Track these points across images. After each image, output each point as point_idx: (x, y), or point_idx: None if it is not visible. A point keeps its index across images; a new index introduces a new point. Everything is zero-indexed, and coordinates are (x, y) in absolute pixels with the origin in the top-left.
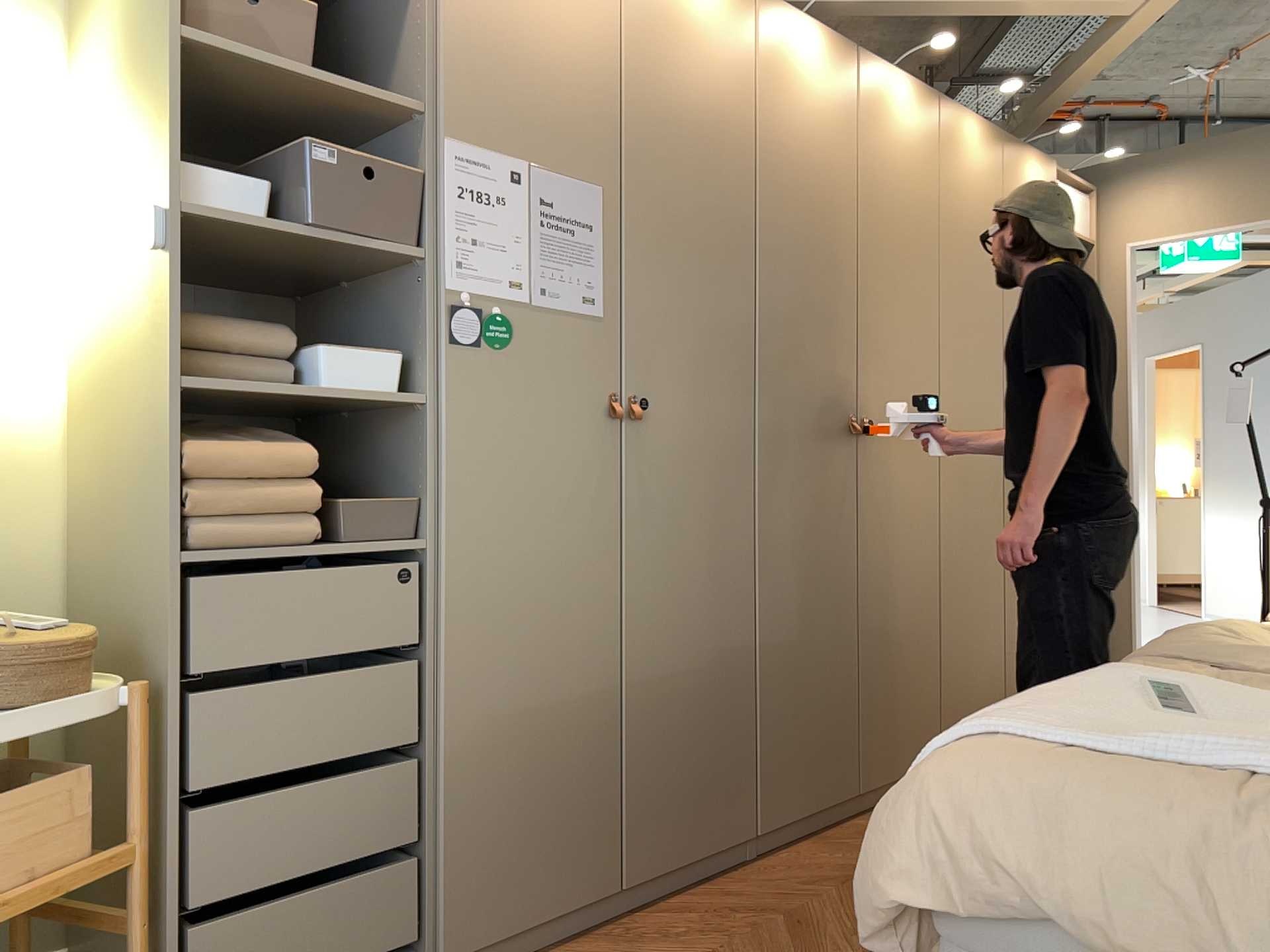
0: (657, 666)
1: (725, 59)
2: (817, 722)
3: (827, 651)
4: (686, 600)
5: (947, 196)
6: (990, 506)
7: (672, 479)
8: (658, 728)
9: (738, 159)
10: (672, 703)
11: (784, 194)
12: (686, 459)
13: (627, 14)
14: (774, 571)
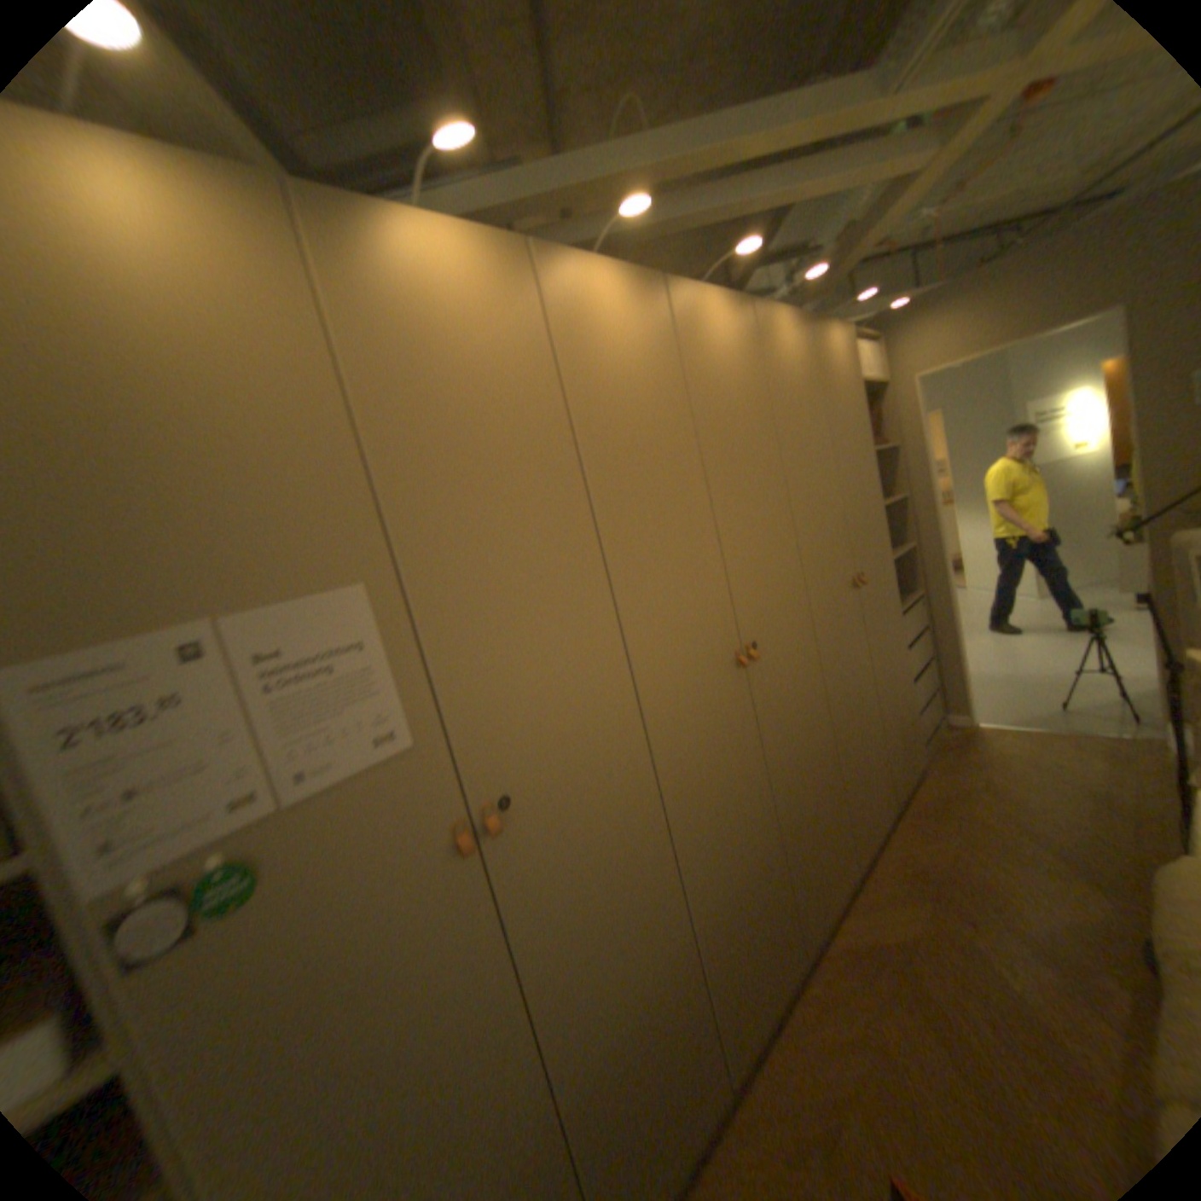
0: (595, 1050)
1: (508, 344)
2: (762, 945)
3: (757, 877)
4: (610, 959)
5: (776, 397)
6: (857, 648)
7: (563, 856)
8: (611, 1106)
9: (554, 458)
10: (621, 1069)
11: (619, 471)
12: (574, 822)
13: (341, 331)
14: (694, 852)
